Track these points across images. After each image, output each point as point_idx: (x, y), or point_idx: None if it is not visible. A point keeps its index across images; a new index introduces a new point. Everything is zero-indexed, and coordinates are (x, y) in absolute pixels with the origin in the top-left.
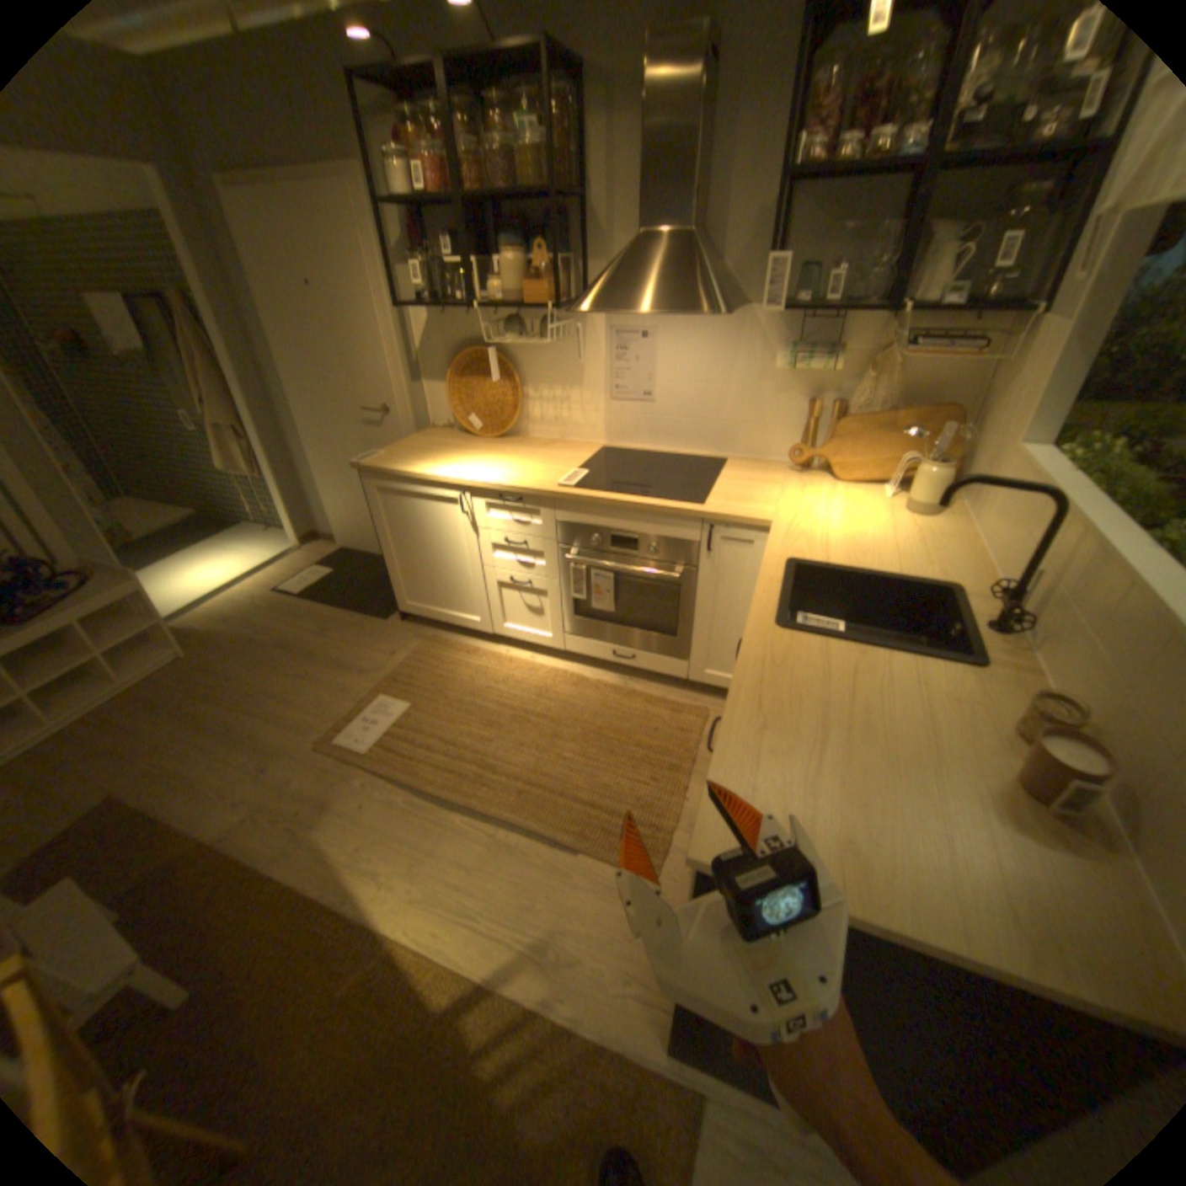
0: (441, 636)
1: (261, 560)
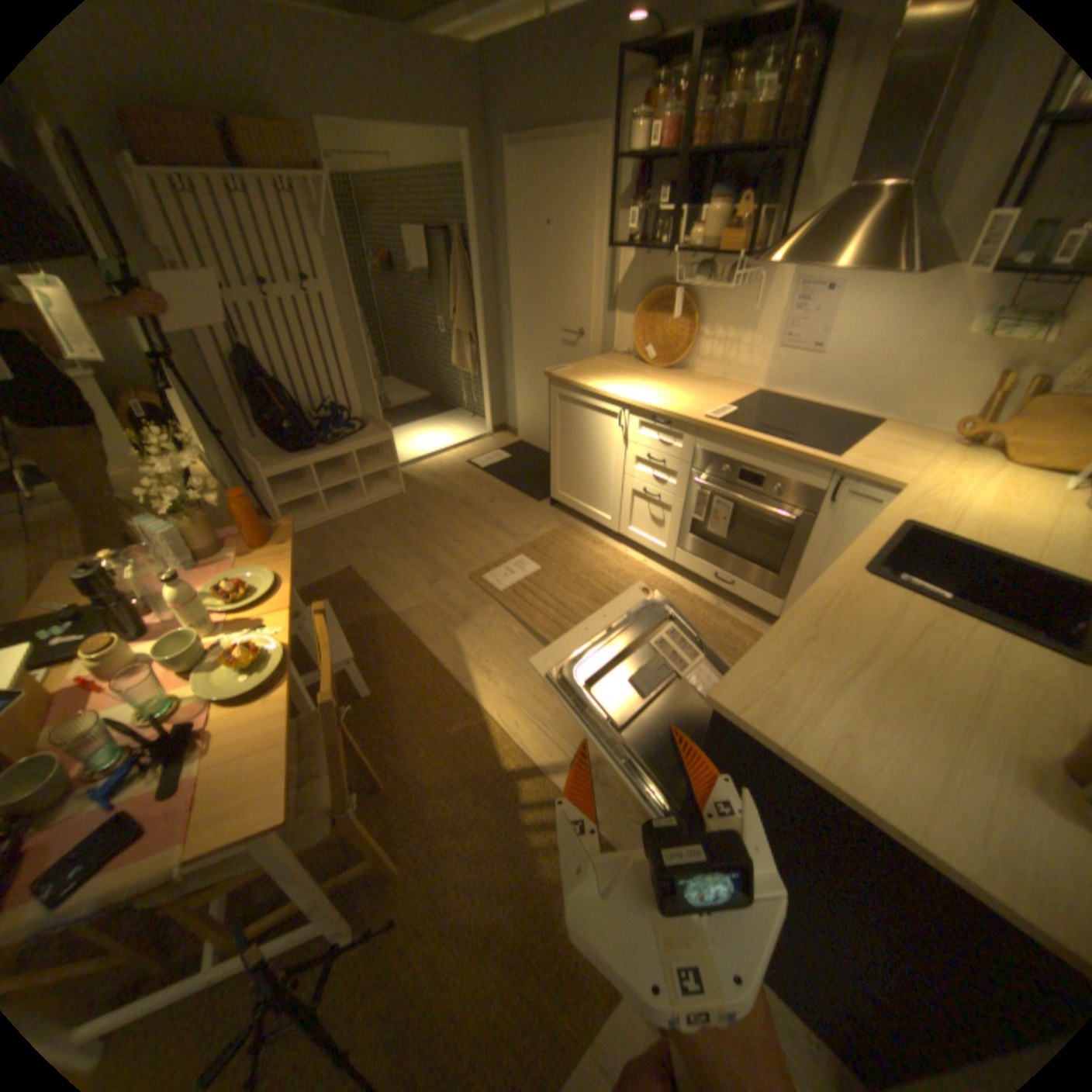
0: (576, 526)
1: (464, 439)
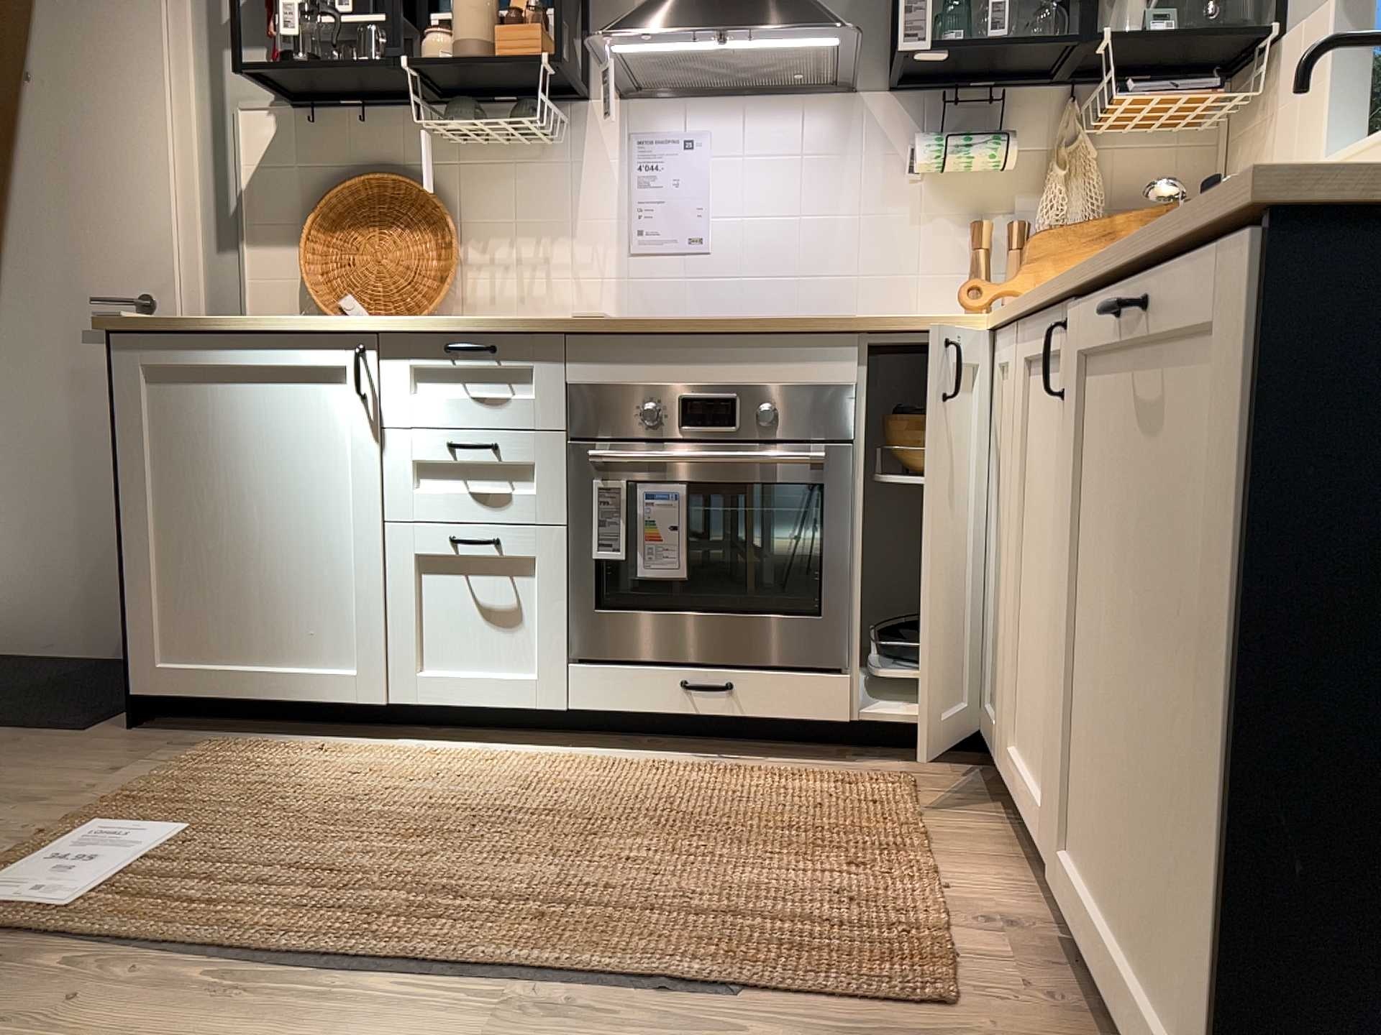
0: (246, 740)
1: None
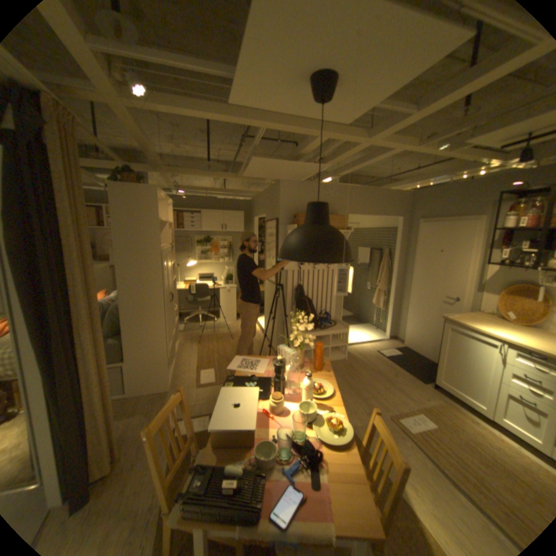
0: (456, 406)
1: (374, 339)
